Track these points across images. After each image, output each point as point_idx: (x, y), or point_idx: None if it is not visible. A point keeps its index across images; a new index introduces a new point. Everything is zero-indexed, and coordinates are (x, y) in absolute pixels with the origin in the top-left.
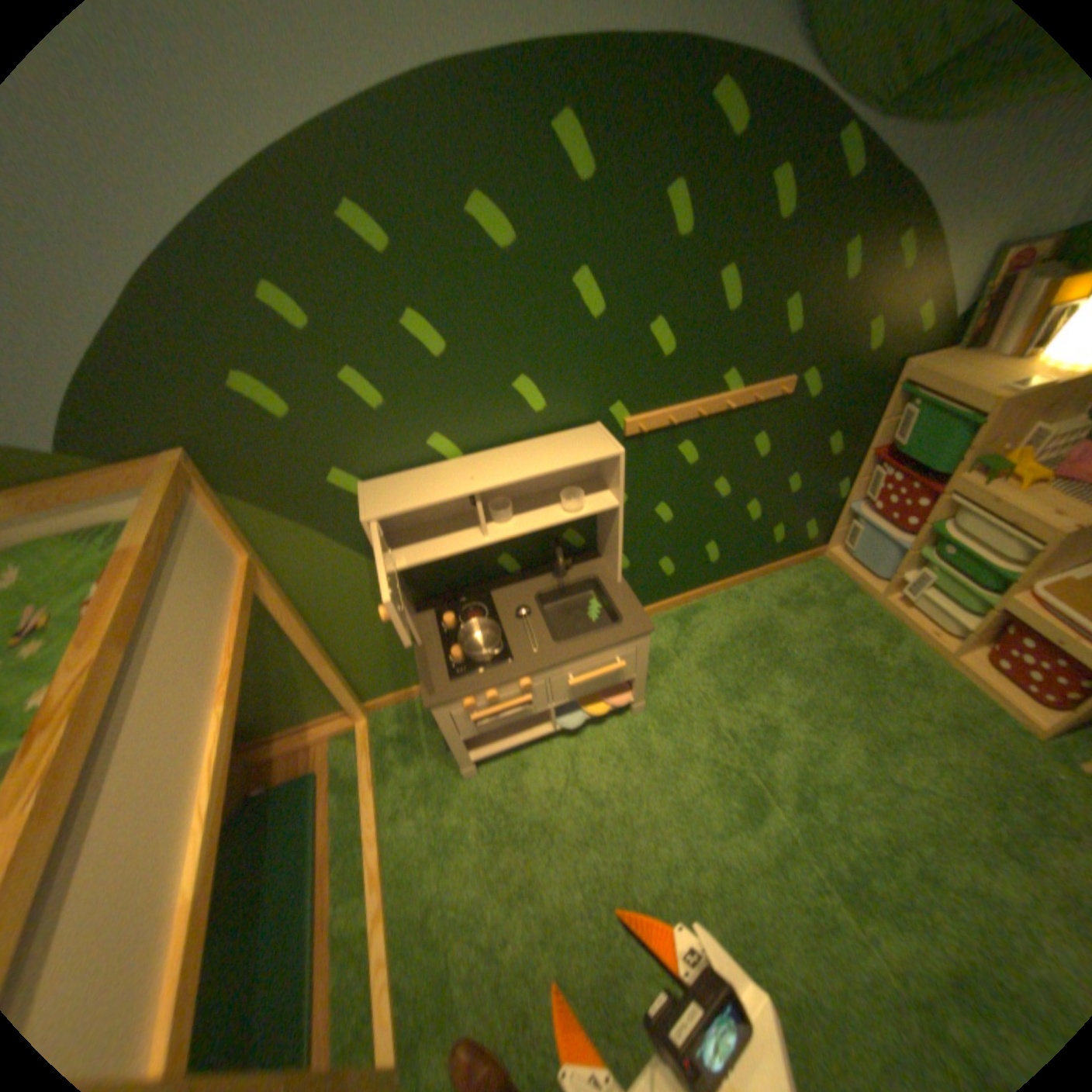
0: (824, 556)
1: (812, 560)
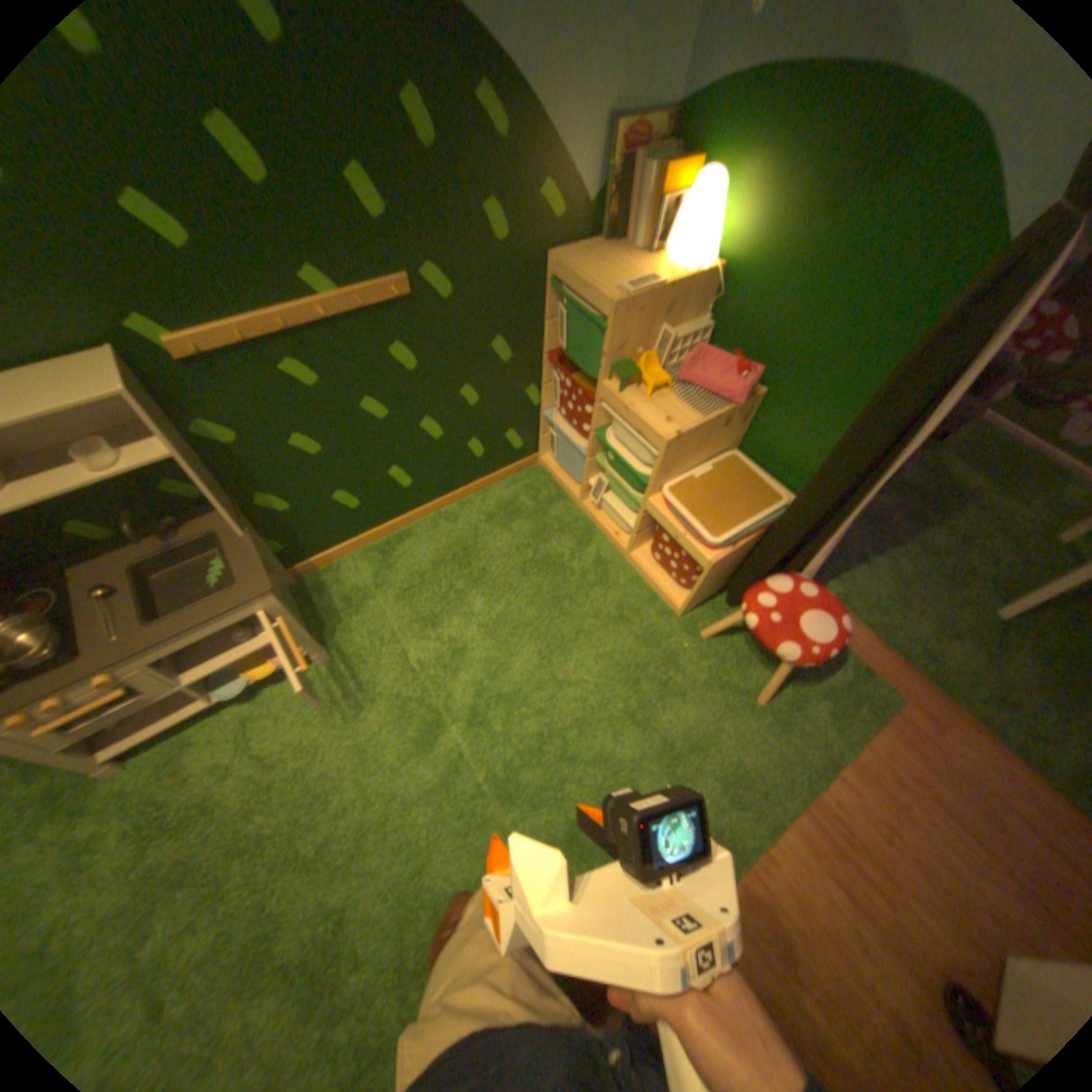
0: (538, 463)
1: (526, 468)
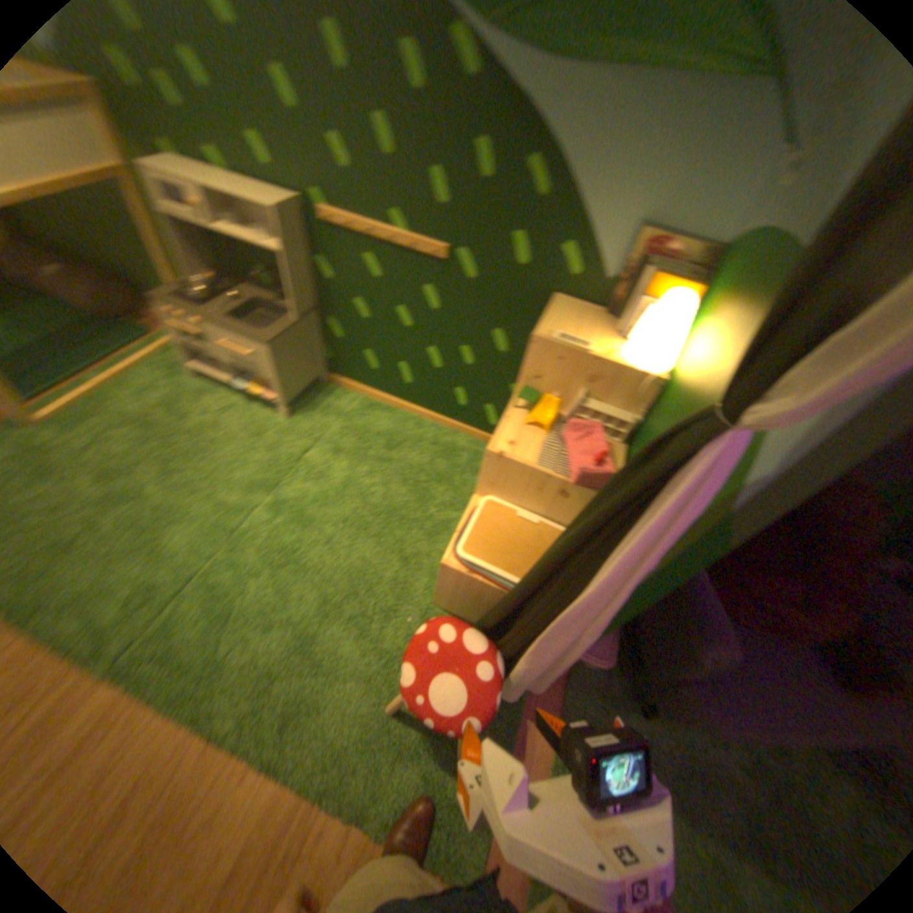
0: None
1: None
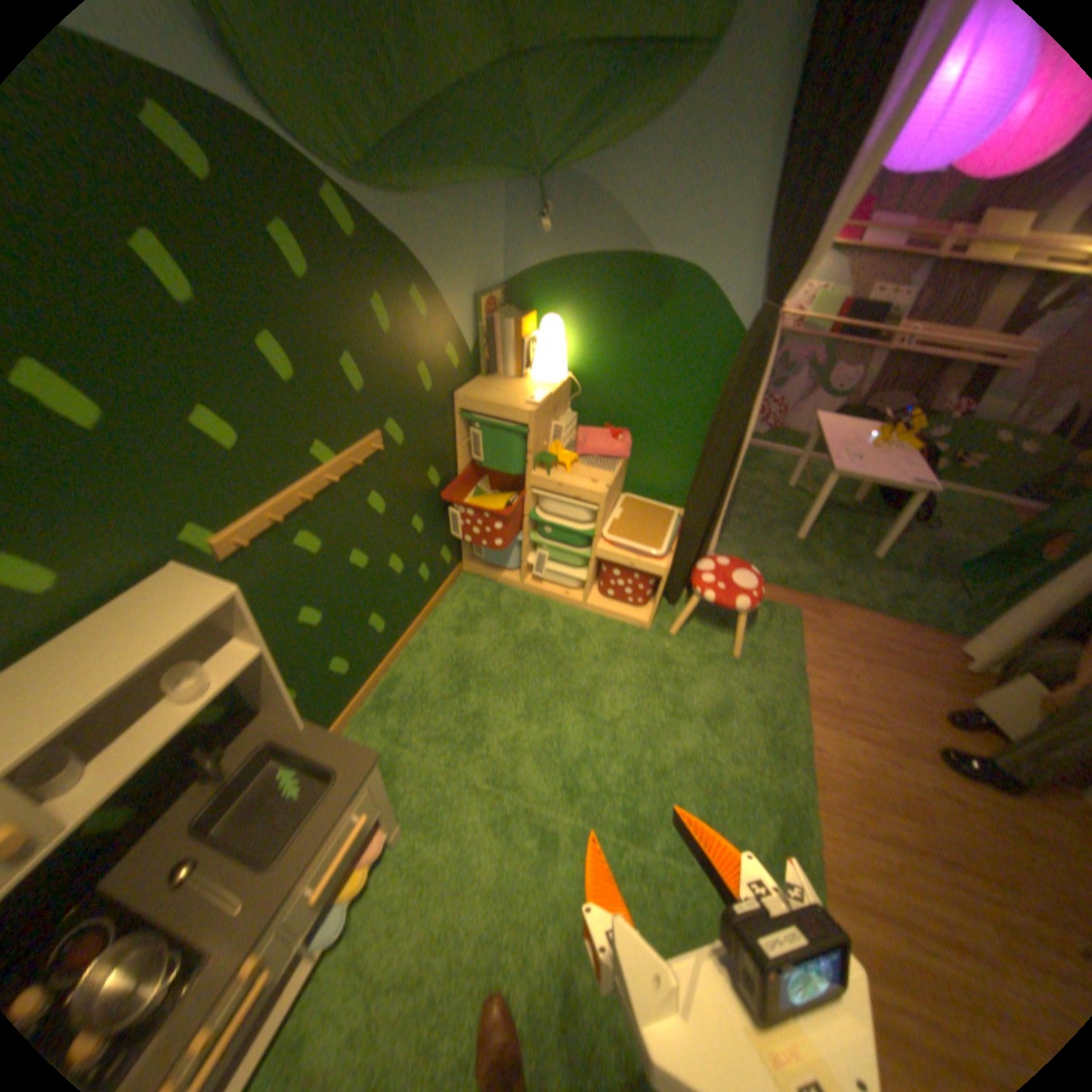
0: (463, 569)
1: (456, 577)
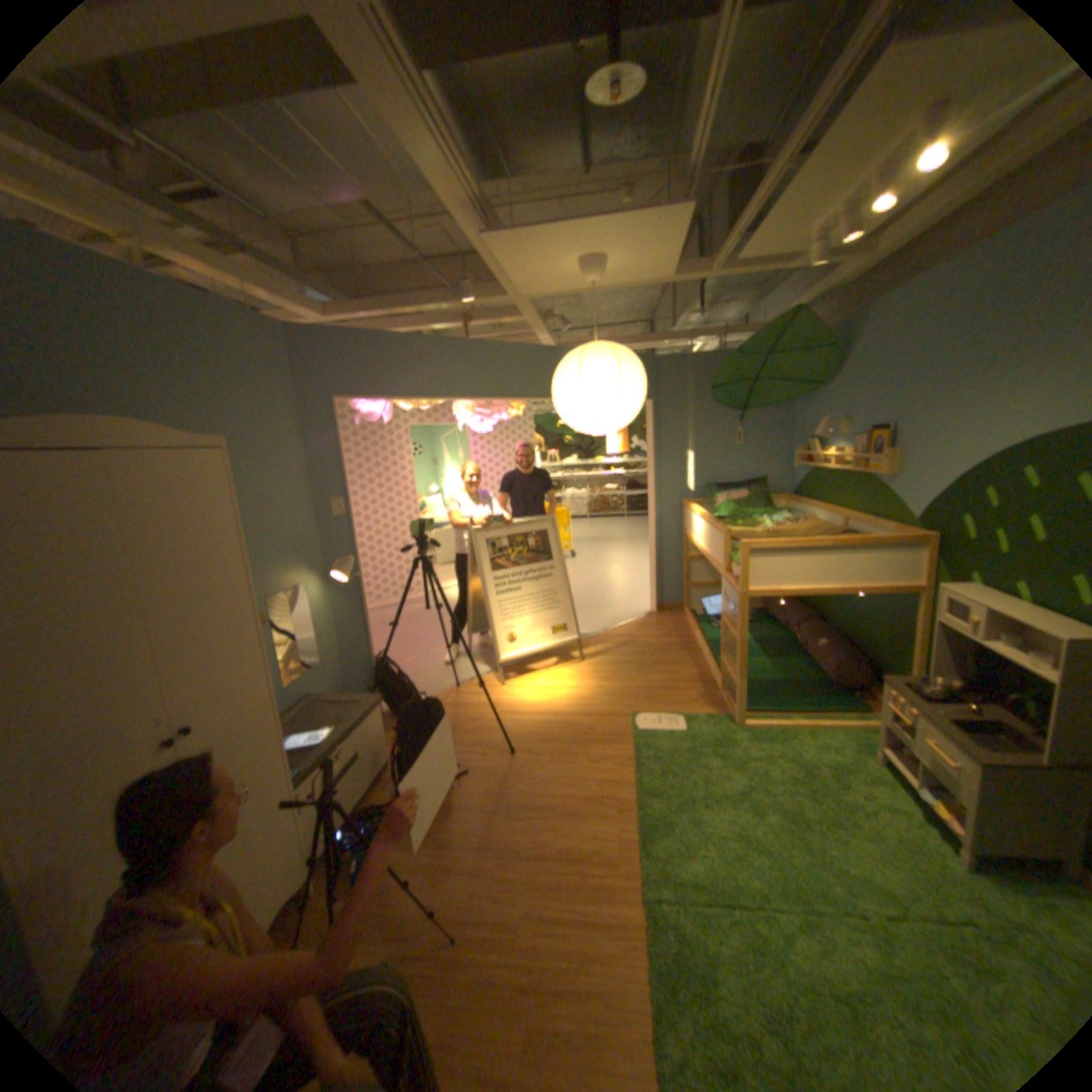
0: None
1: None
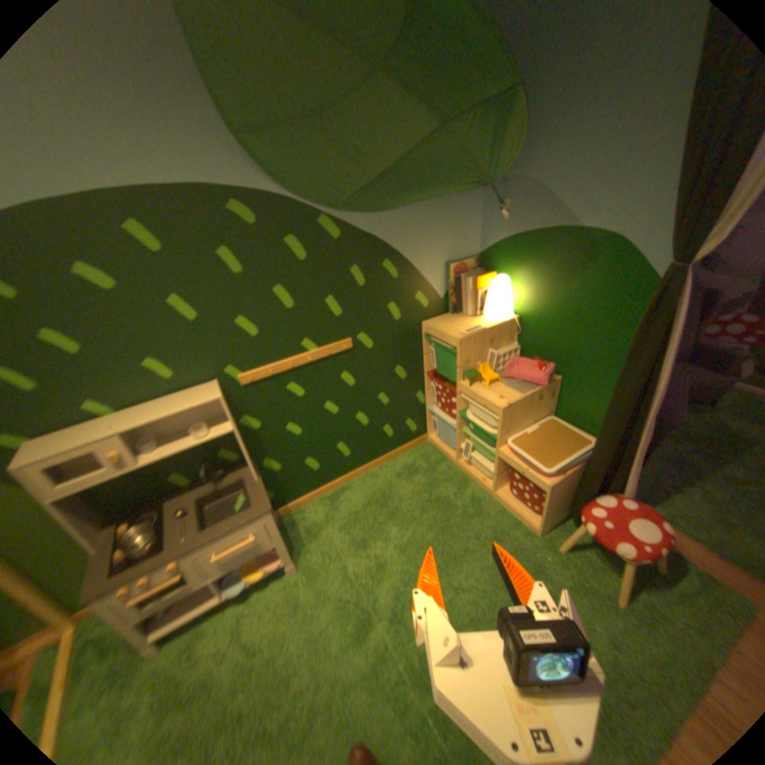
0: (427, 439)
1: (419, 443)
